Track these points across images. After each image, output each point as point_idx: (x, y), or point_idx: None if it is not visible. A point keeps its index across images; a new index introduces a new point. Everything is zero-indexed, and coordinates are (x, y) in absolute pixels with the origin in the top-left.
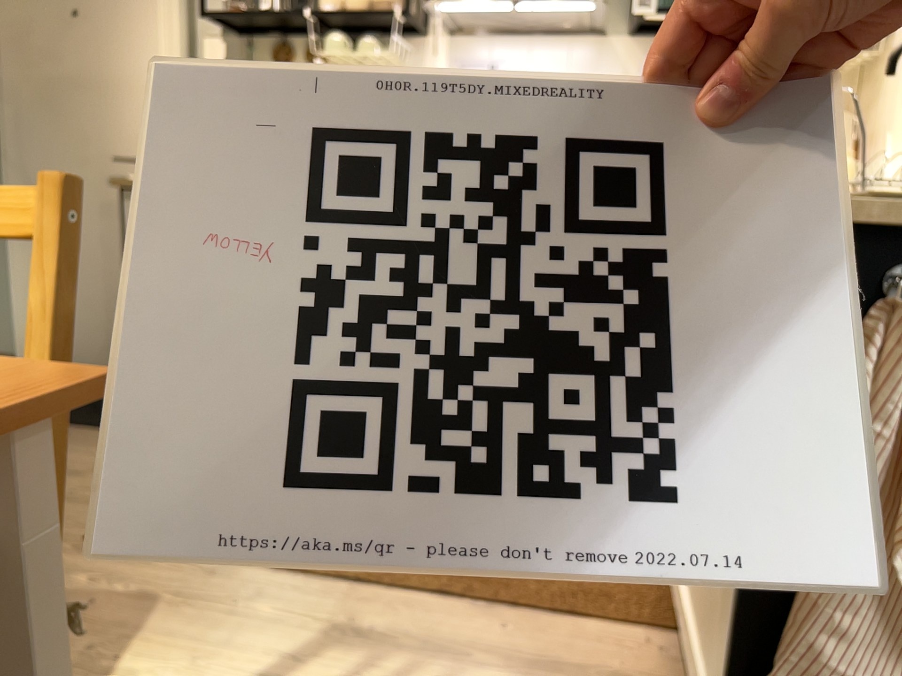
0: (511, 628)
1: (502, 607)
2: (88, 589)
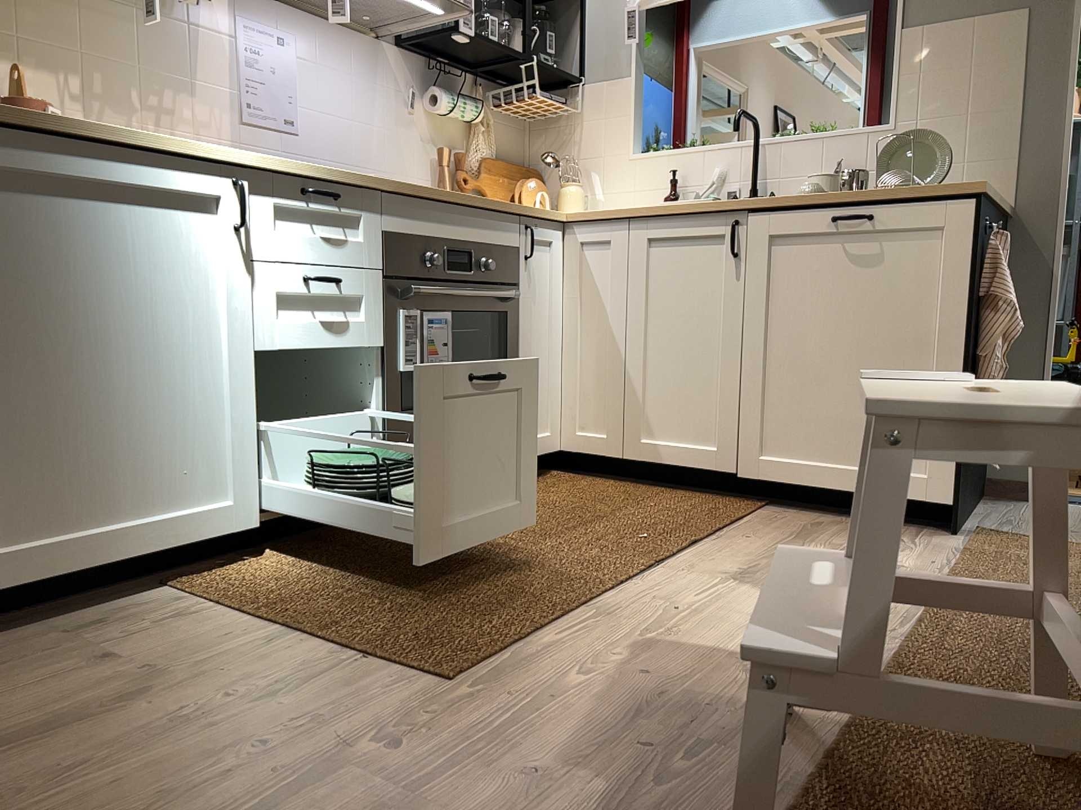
0: (744, 532)
1: (717, 530)
2: (585, 681)
